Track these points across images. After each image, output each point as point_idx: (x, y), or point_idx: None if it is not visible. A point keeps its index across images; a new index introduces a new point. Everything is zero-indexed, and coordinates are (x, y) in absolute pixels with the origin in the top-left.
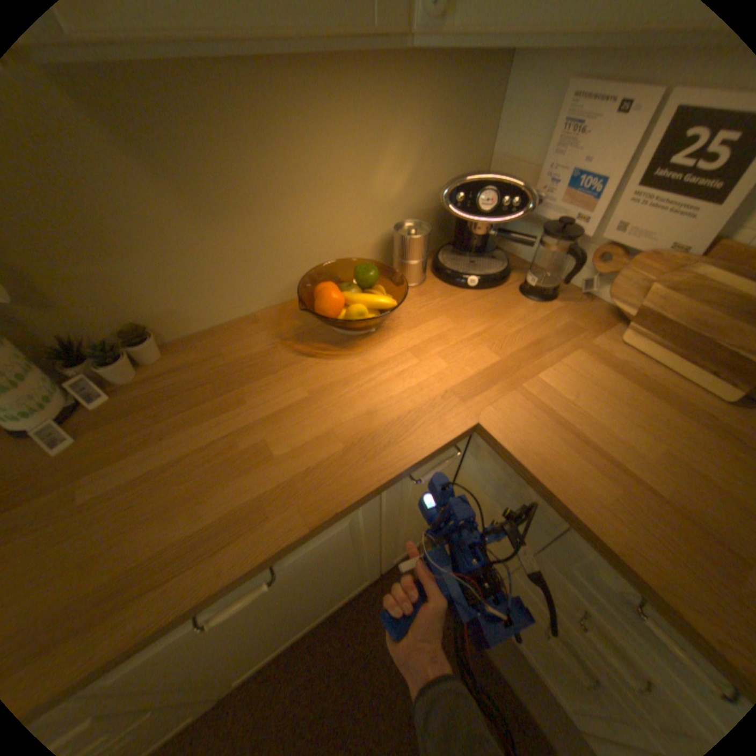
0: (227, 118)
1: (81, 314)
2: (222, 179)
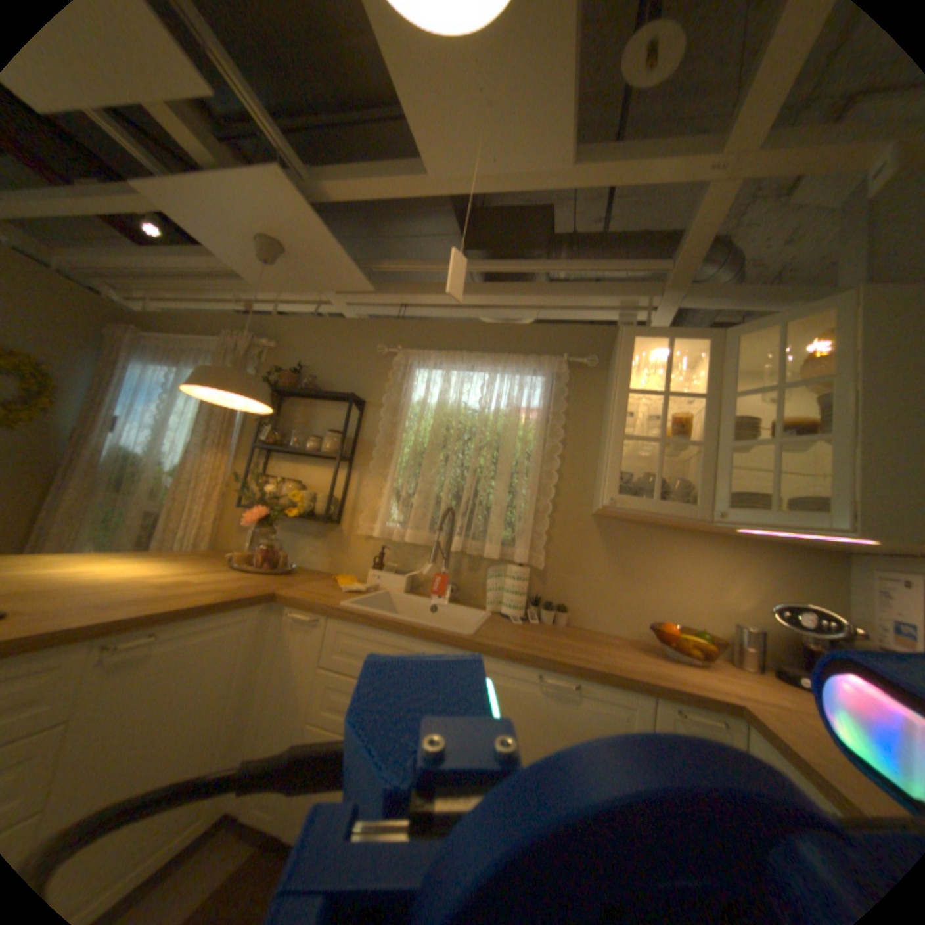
0: (646, 545)
1: (549, 592)
2: (634, 565)
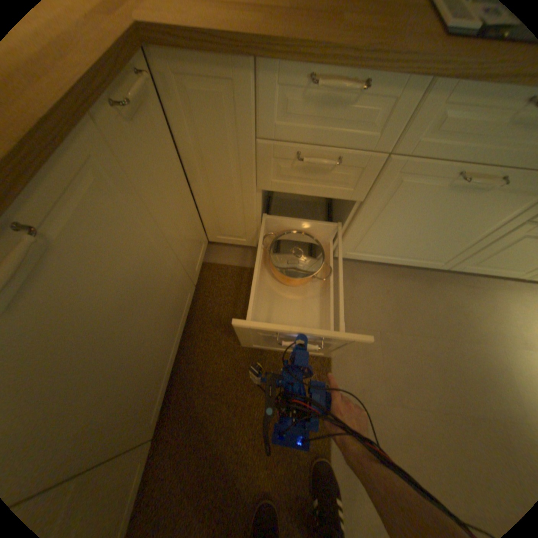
0: None
1: None
2: None
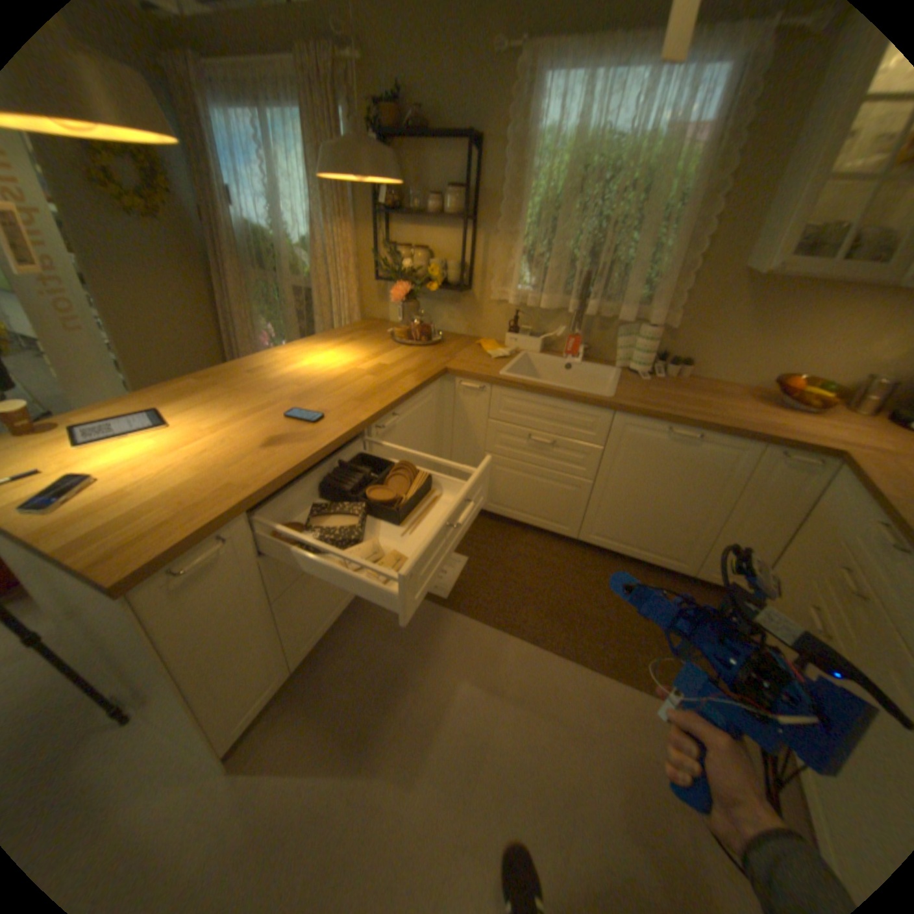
0: (800, 298)
1: (678, 347)
2: (779, 319)
